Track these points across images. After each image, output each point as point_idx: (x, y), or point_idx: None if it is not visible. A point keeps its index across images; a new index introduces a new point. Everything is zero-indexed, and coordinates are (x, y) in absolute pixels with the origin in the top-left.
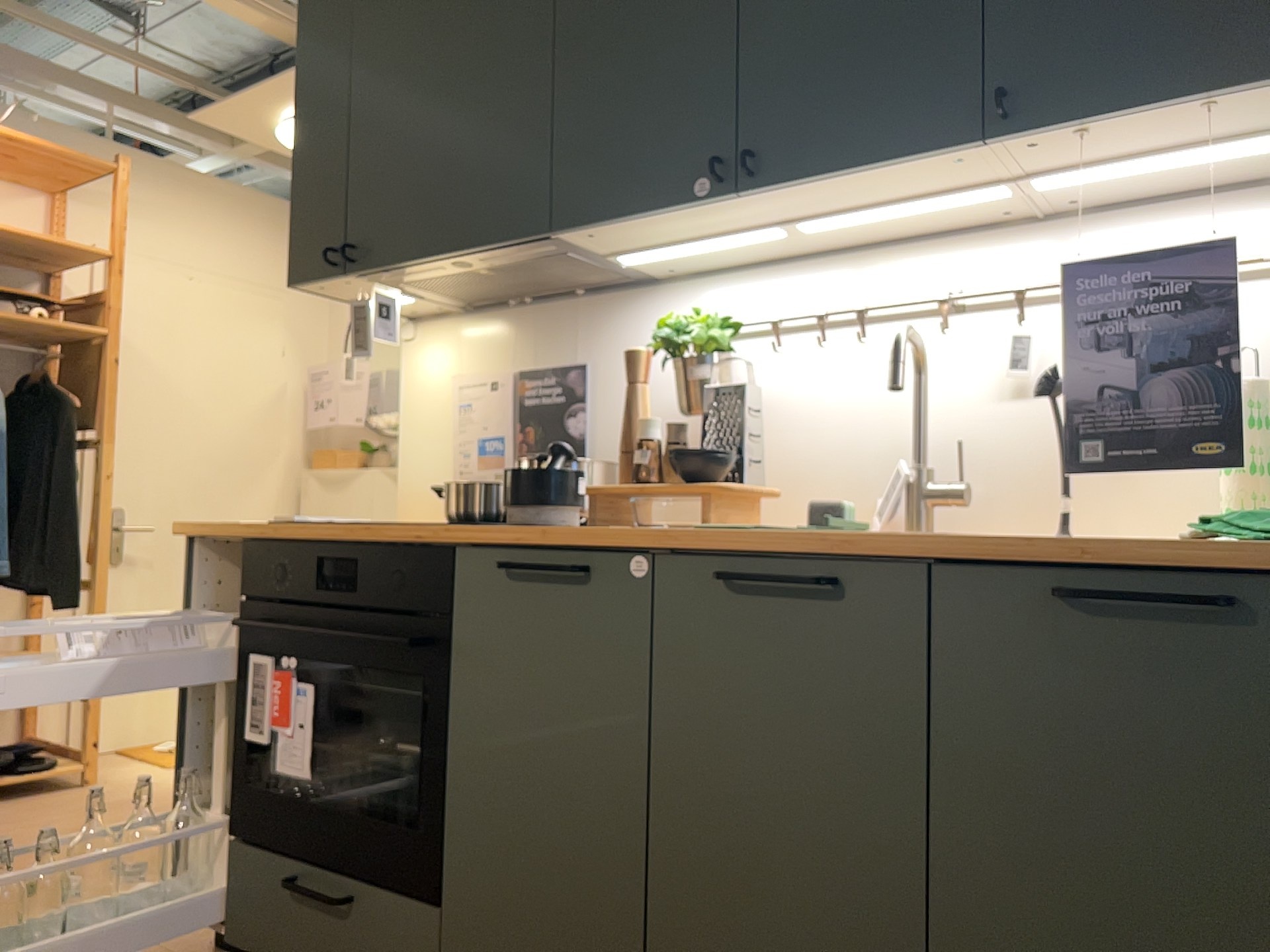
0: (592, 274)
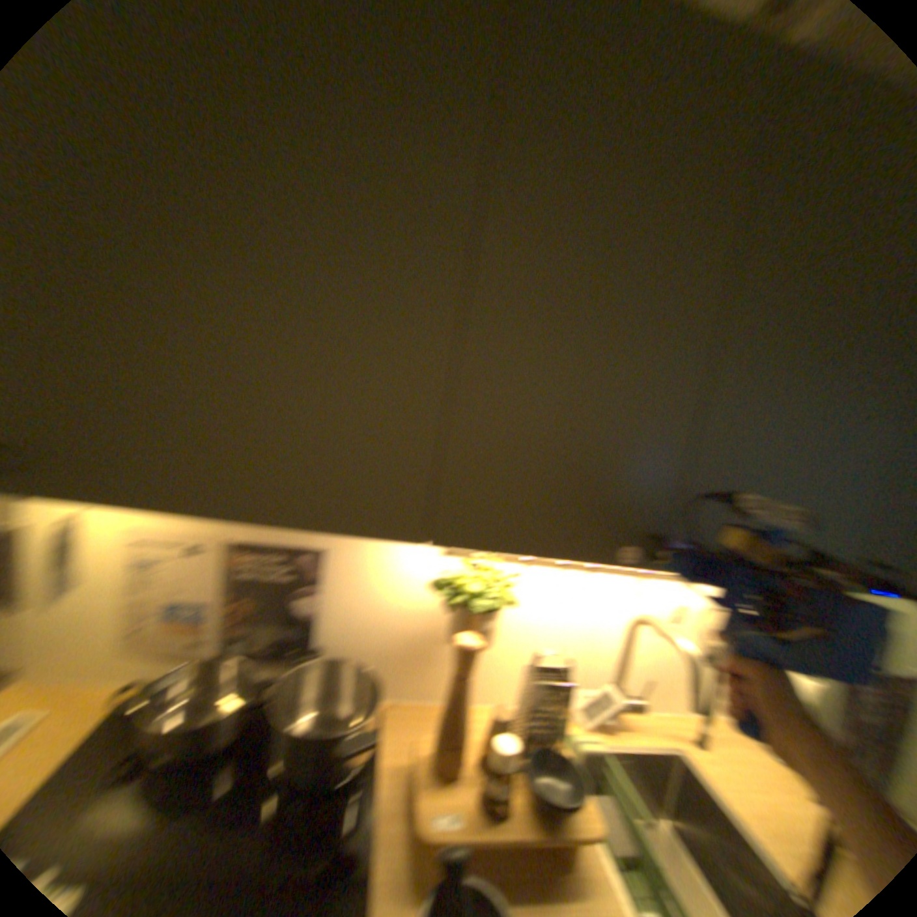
0: None
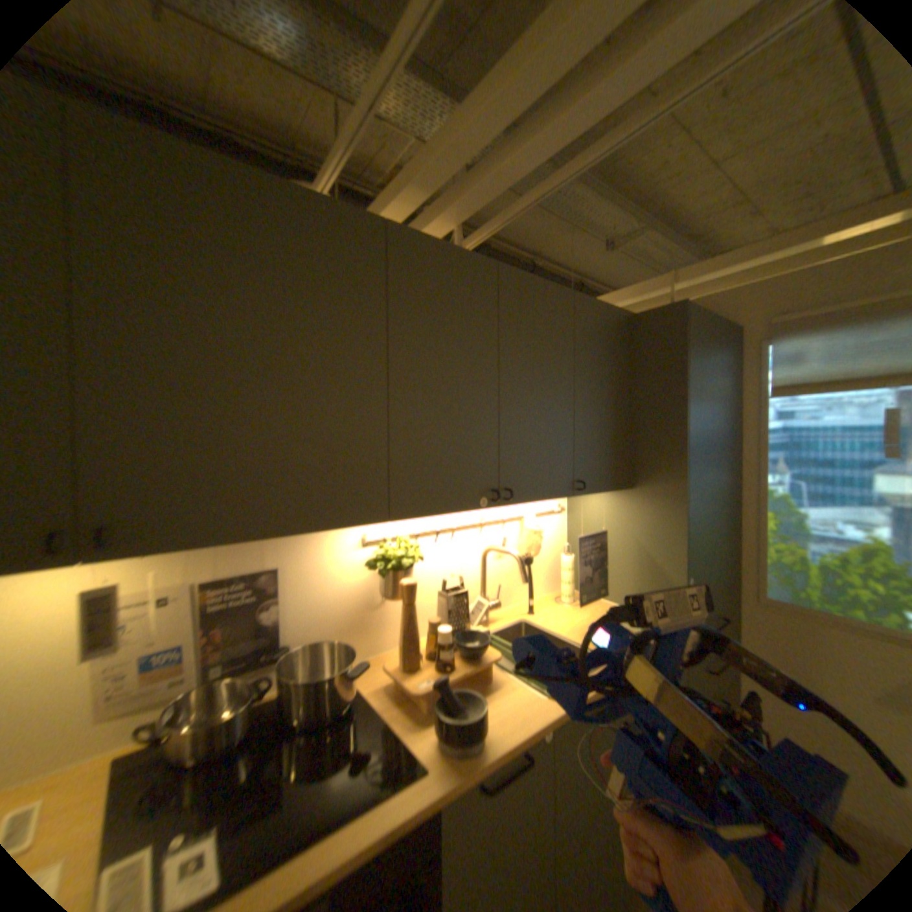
0: None
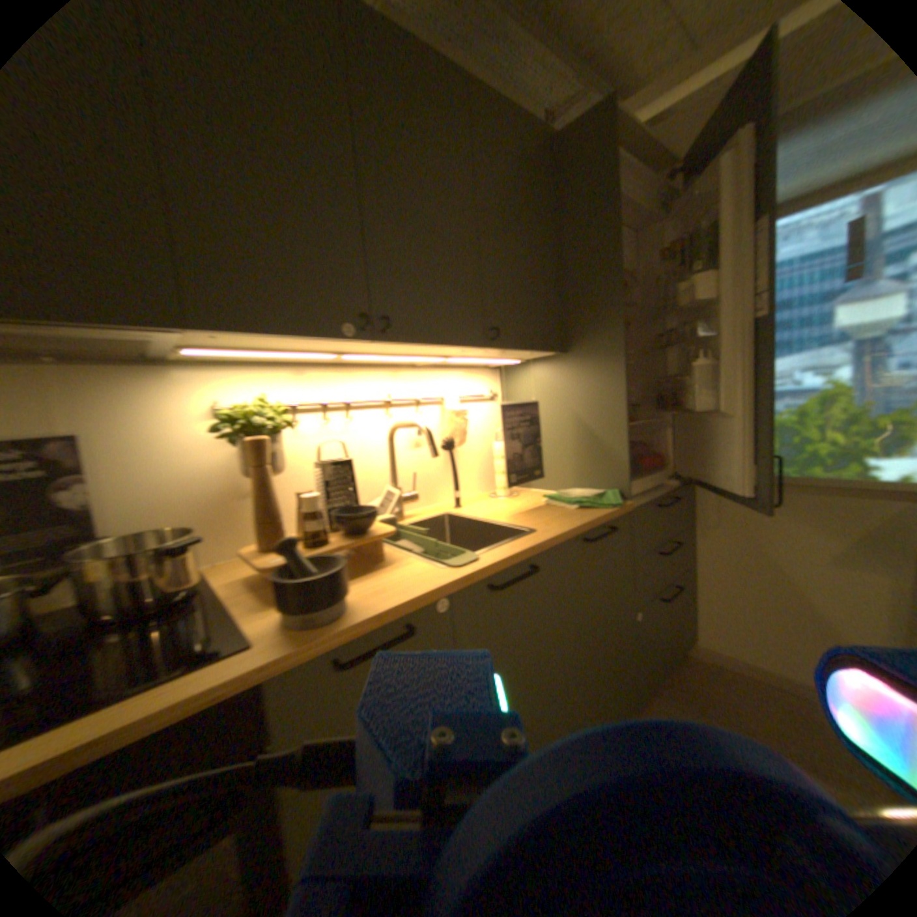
0: (91, 349)
